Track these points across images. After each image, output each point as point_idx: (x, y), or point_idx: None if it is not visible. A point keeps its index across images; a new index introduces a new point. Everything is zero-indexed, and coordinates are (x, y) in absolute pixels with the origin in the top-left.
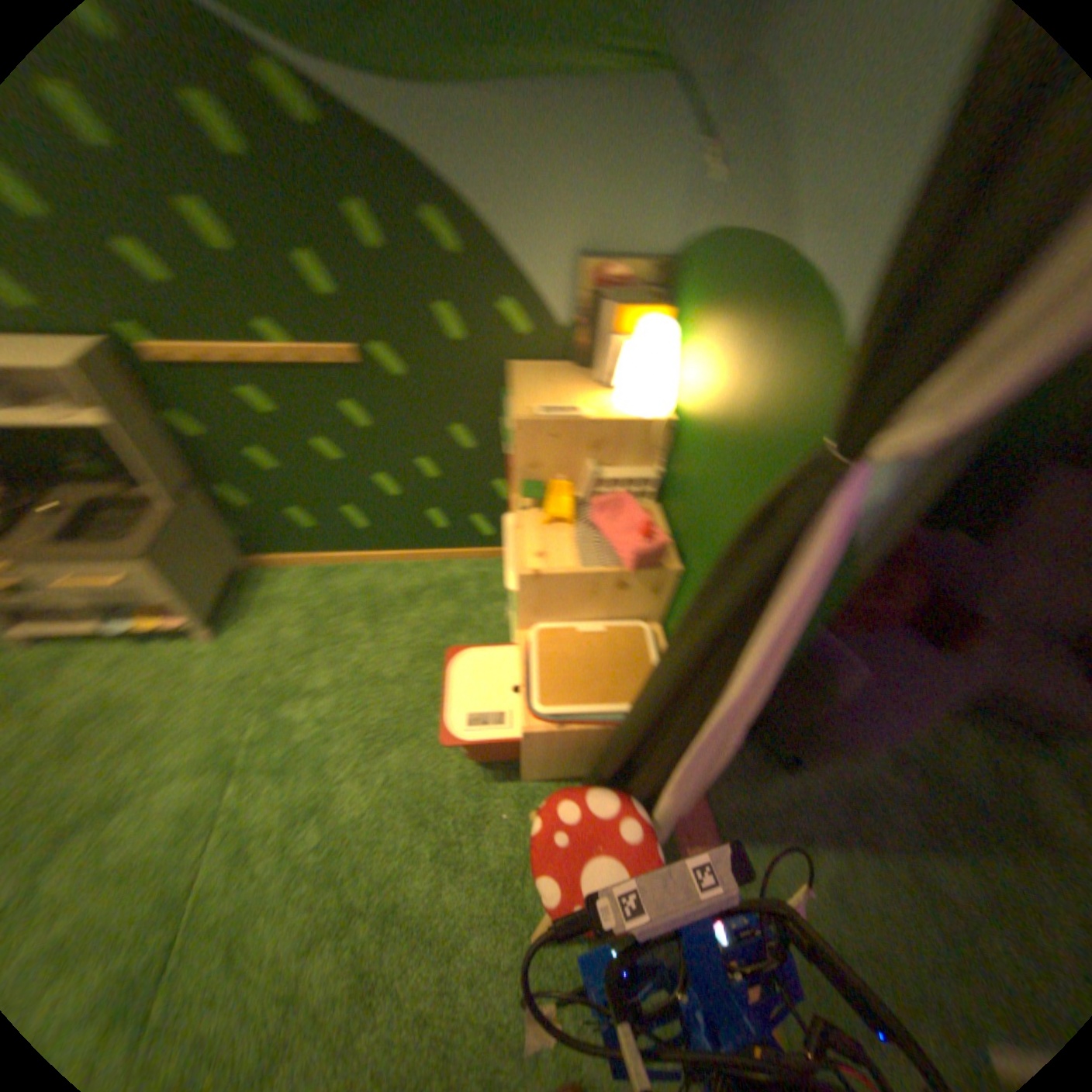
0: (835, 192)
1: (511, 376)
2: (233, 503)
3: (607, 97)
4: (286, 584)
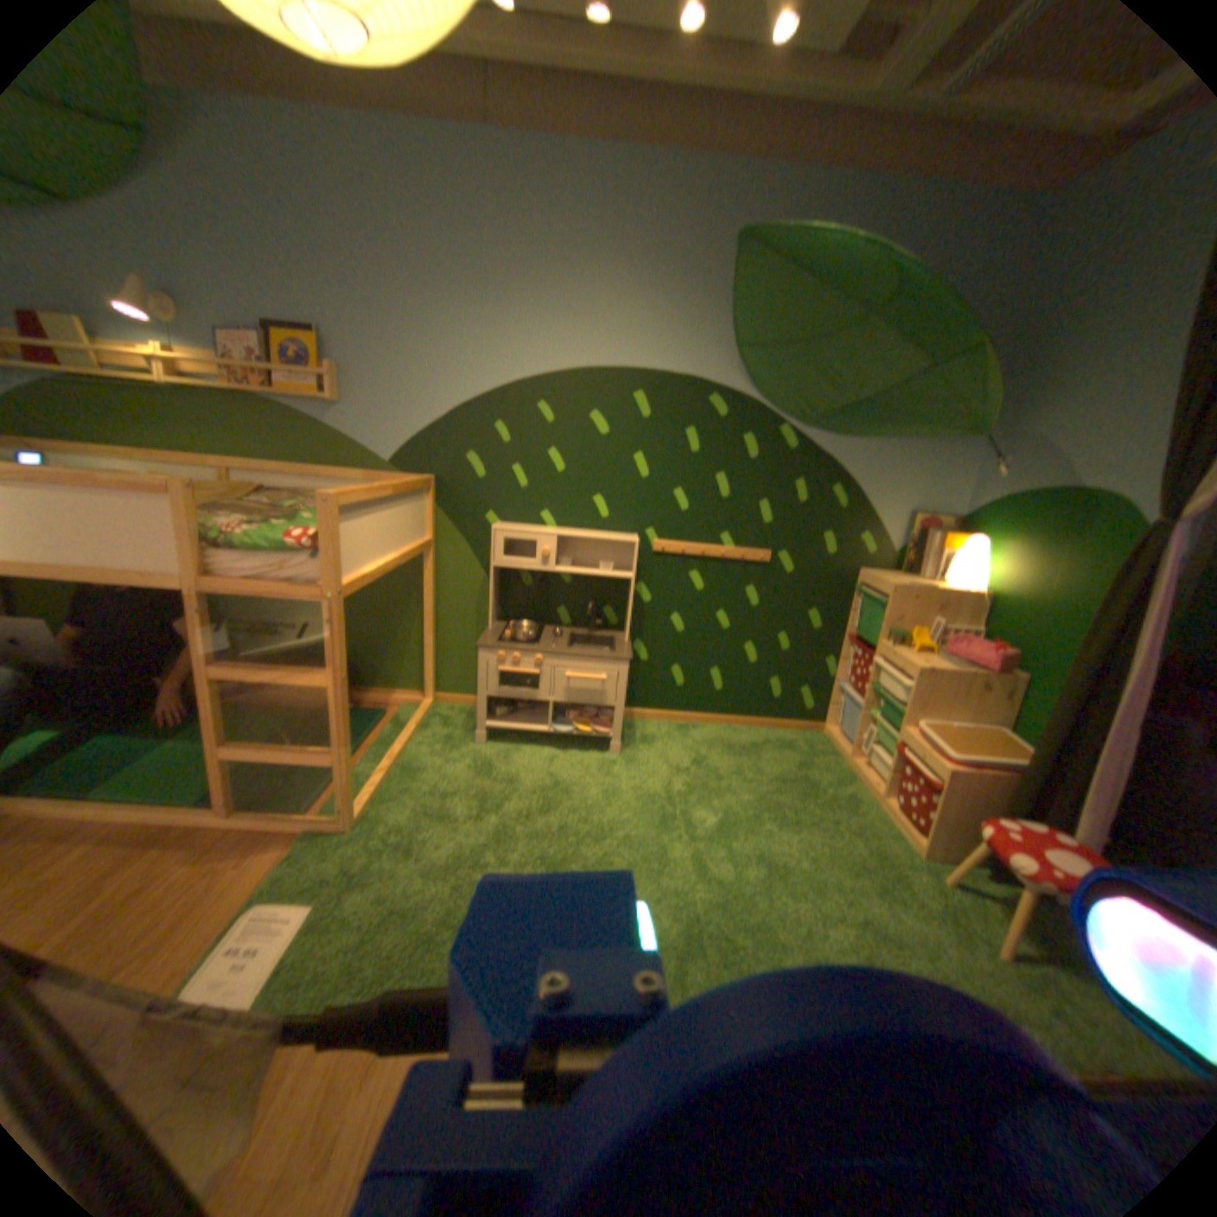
0: (1095, 461)
1: (863, 571)
2: (638, 653)
3: (932, 443)
4: (650, 726)
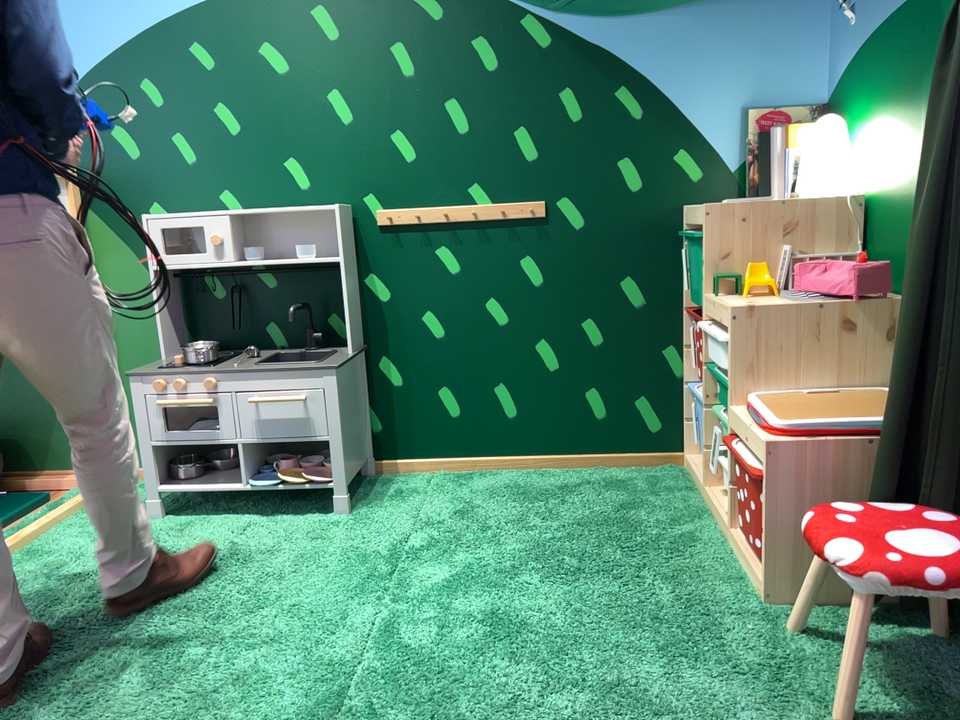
0: None
1: (688, 208)
2: (392, 377)
3: (754, 6)
4: (420, 483)
